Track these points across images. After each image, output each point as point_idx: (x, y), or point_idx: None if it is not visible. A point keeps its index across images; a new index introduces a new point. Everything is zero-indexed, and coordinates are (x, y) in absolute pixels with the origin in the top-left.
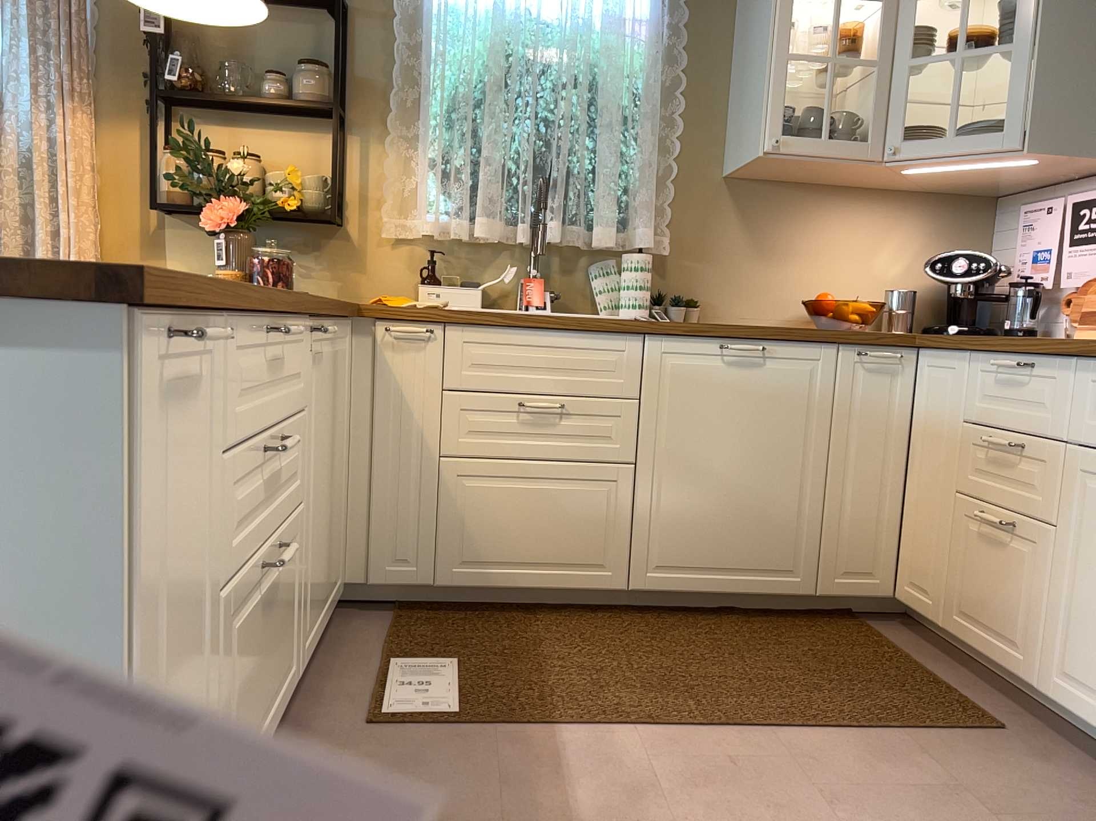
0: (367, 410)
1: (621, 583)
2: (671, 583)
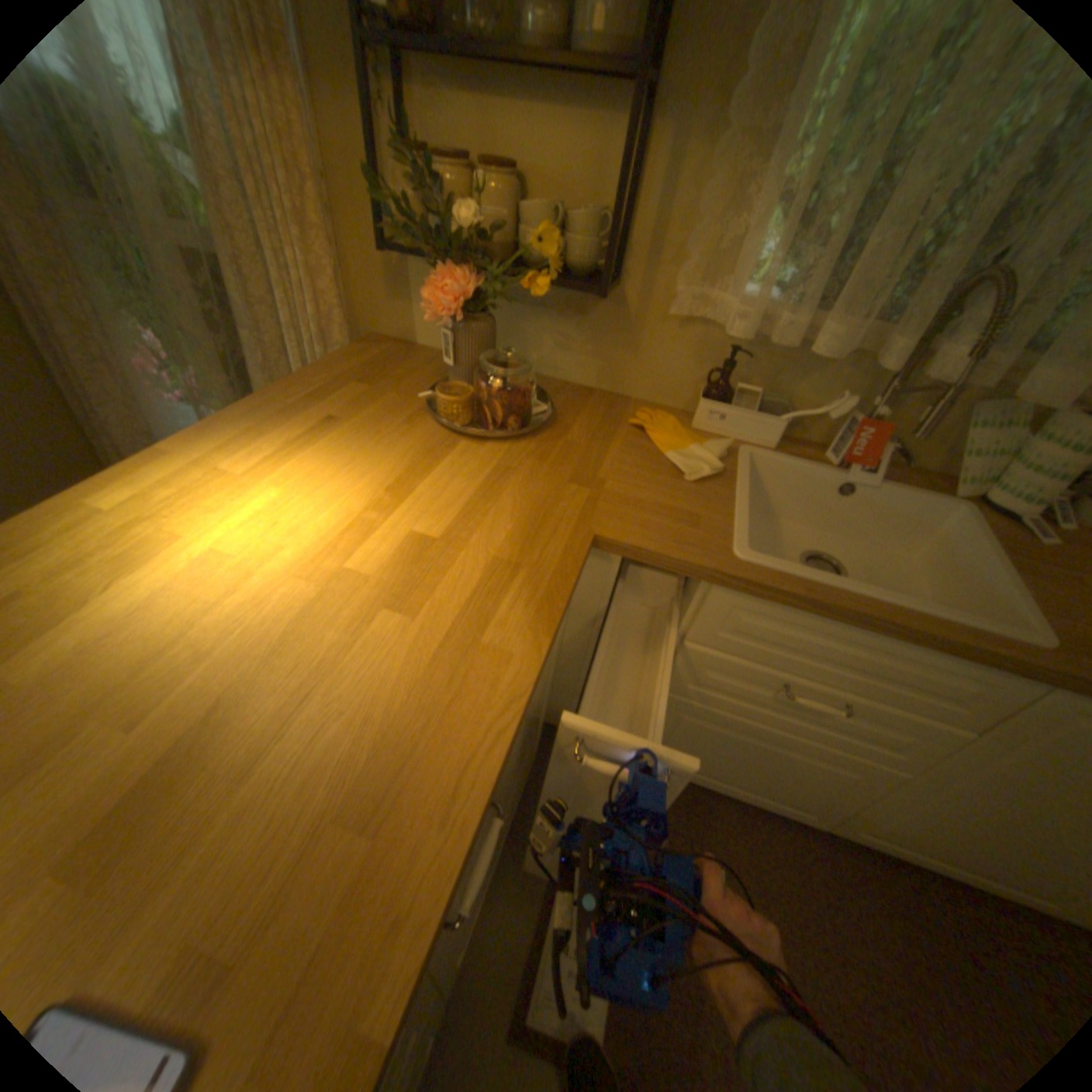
0: (589, 625)
1: (827, 829)
2: (886, 851)
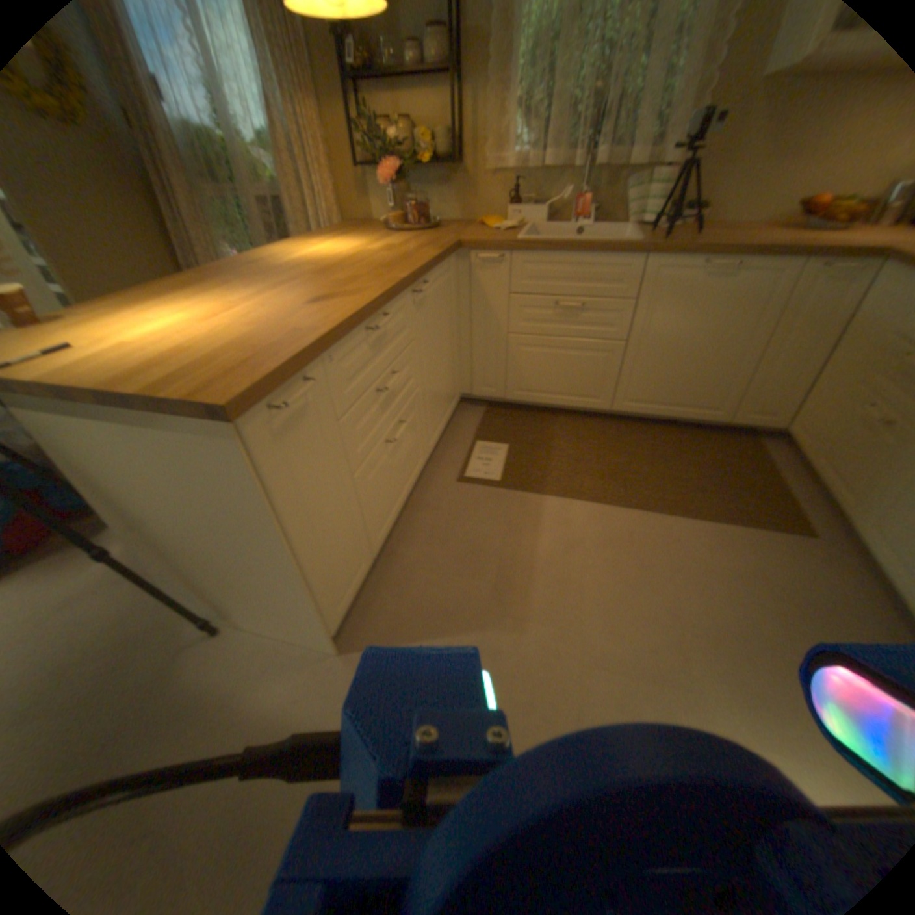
0: (466, 305)
1: (605, 406)
2: (636, 409)
